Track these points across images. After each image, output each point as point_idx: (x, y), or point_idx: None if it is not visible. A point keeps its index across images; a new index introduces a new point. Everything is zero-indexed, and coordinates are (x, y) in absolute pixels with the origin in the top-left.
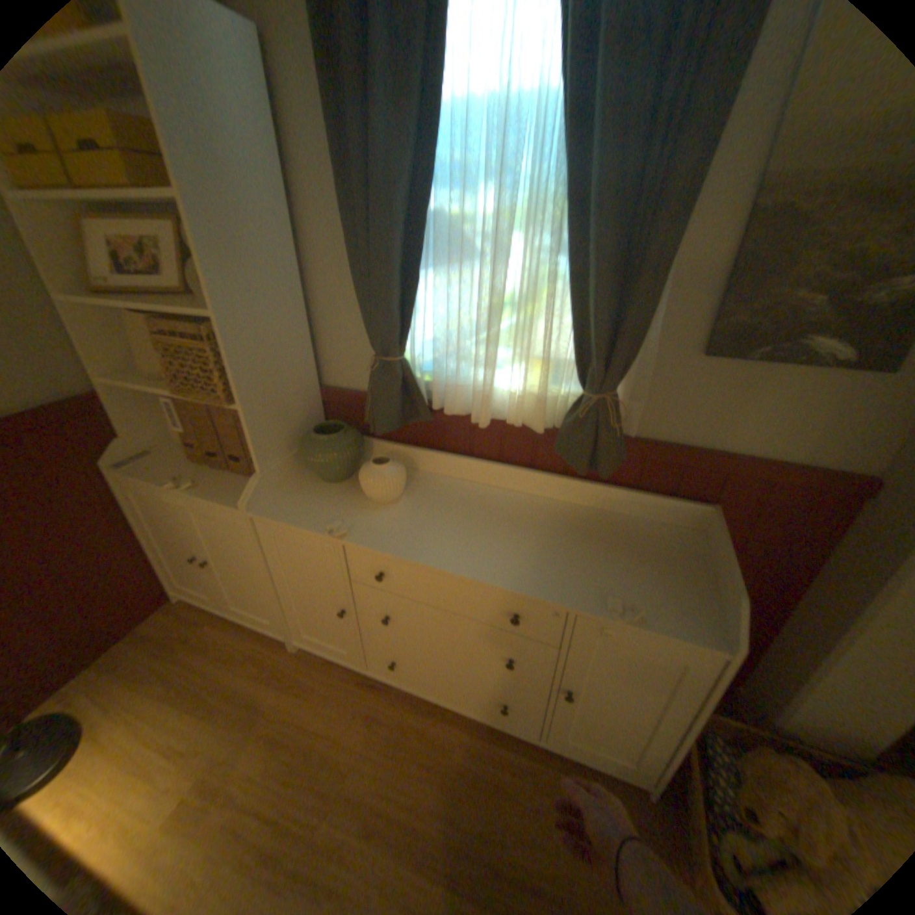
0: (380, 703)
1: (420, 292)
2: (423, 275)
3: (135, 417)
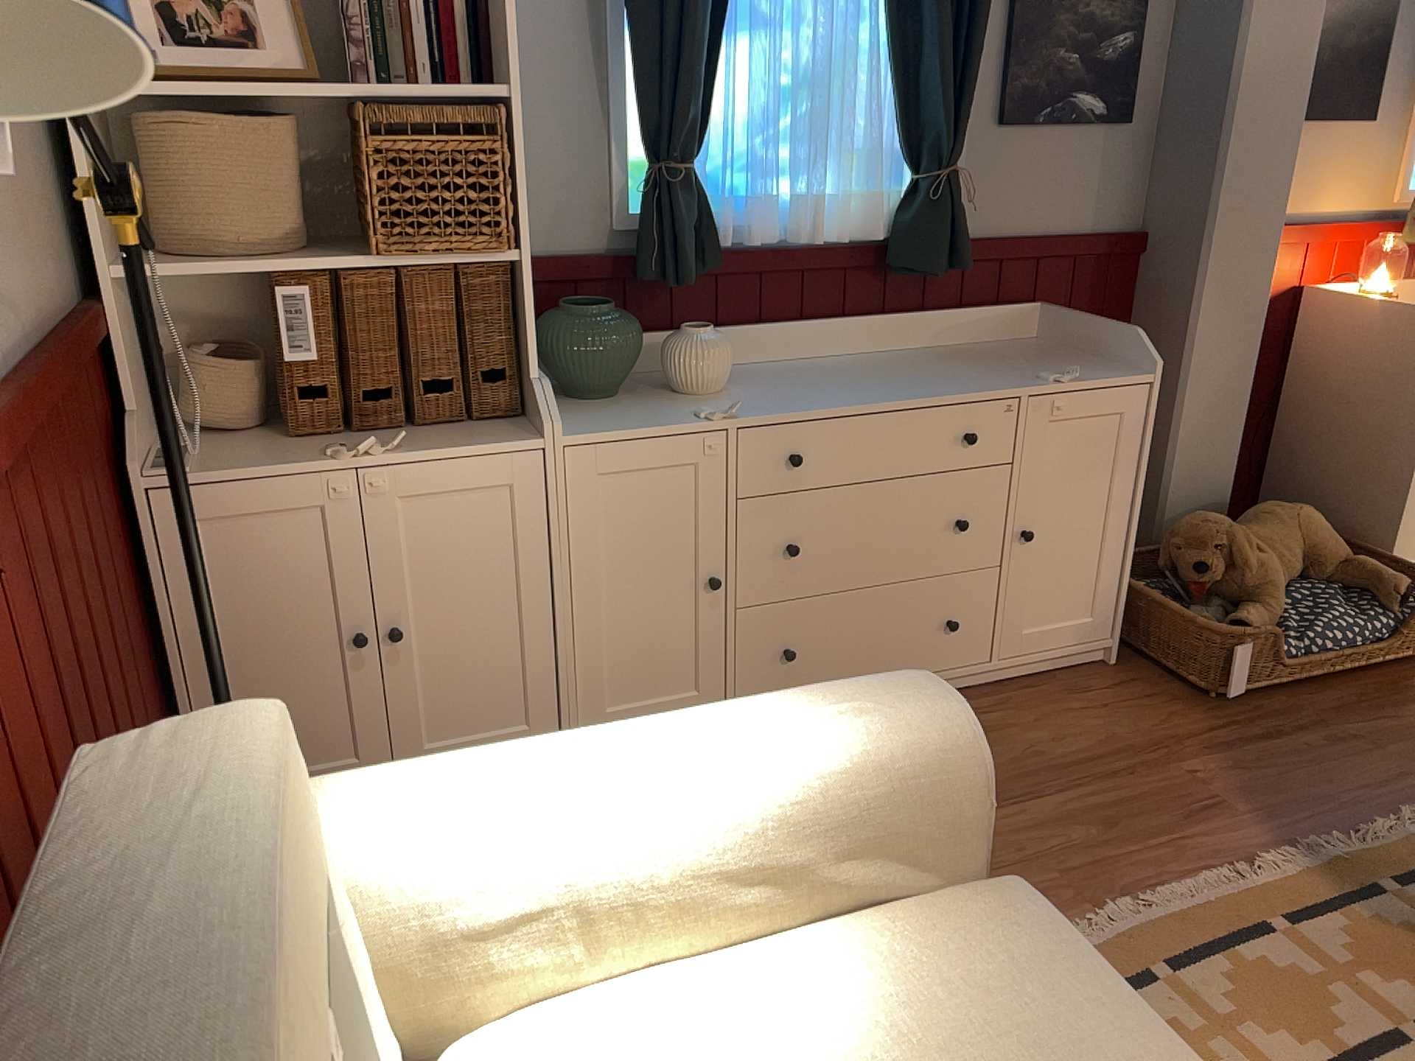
0: None
1: (716, 69)
2: (720, 46)
3: (138, 373)
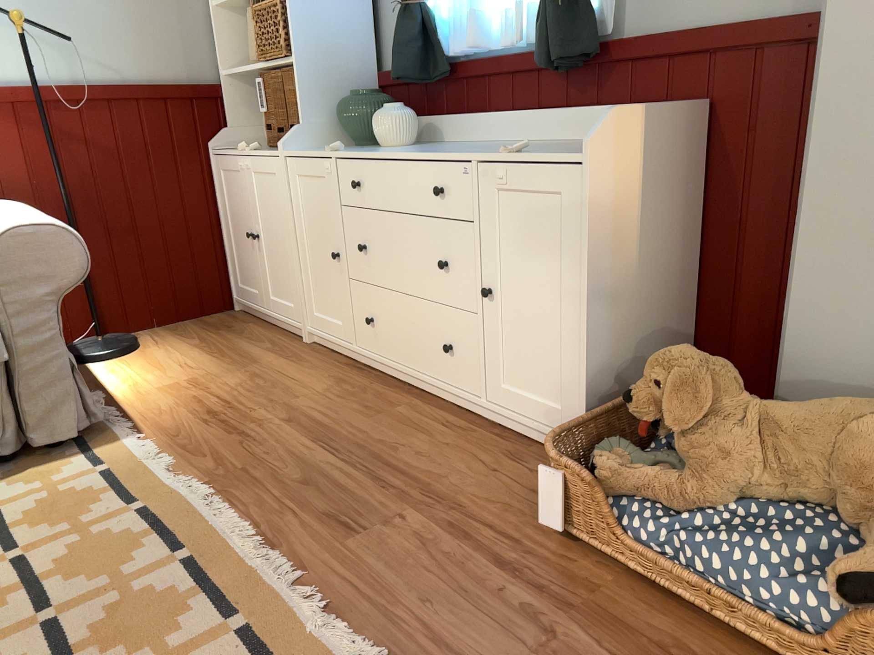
0: (355, 376)
1: None
2: None
3: (241, 116)
